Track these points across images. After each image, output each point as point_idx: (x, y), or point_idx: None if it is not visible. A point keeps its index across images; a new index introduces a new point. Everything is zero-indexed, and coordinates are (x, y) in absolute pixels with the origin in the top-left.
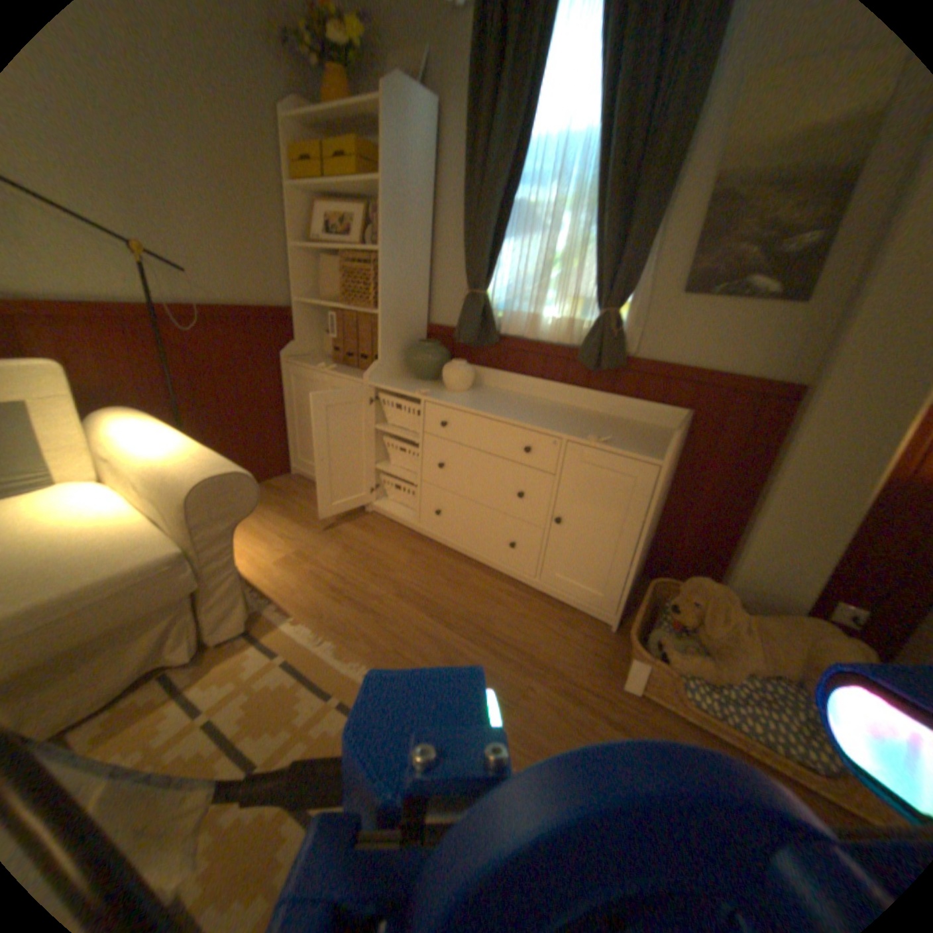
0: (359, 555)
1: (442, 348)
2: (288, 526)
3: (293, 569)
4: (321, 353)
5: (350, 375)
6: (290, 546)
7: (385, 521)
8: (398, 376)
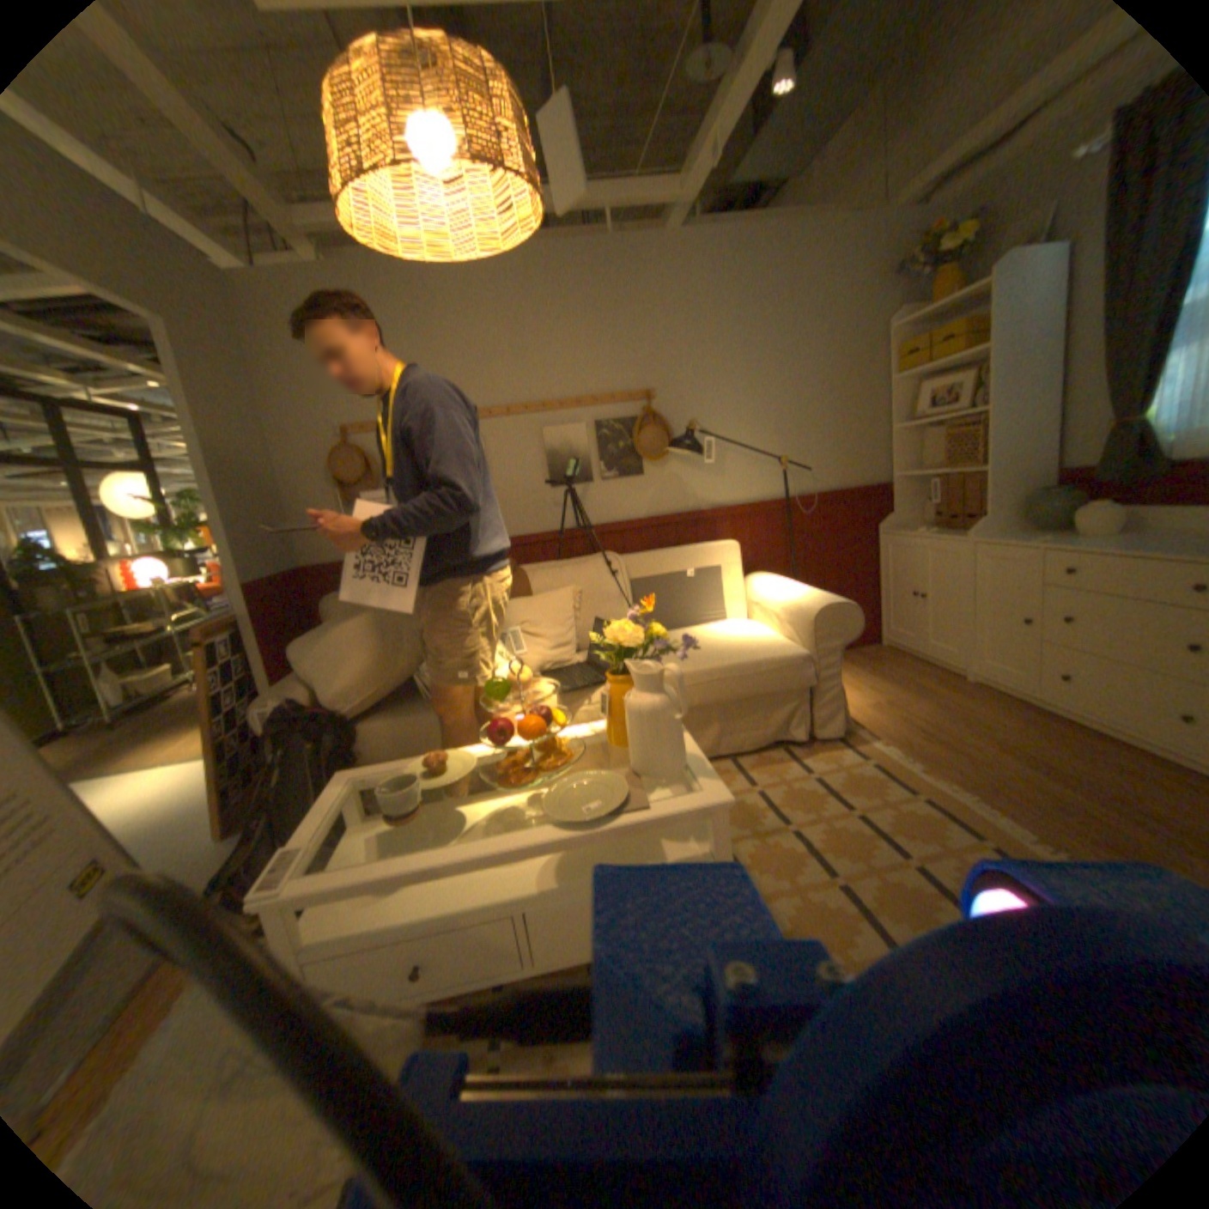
0: (954, 714)
1: (1075, 492)
2: (878, 683)
3: (882, 712)
4: (920, 522)
5: (951, 536)
6: (880, 697)
7: (991, 693)
8: (1012, 531)
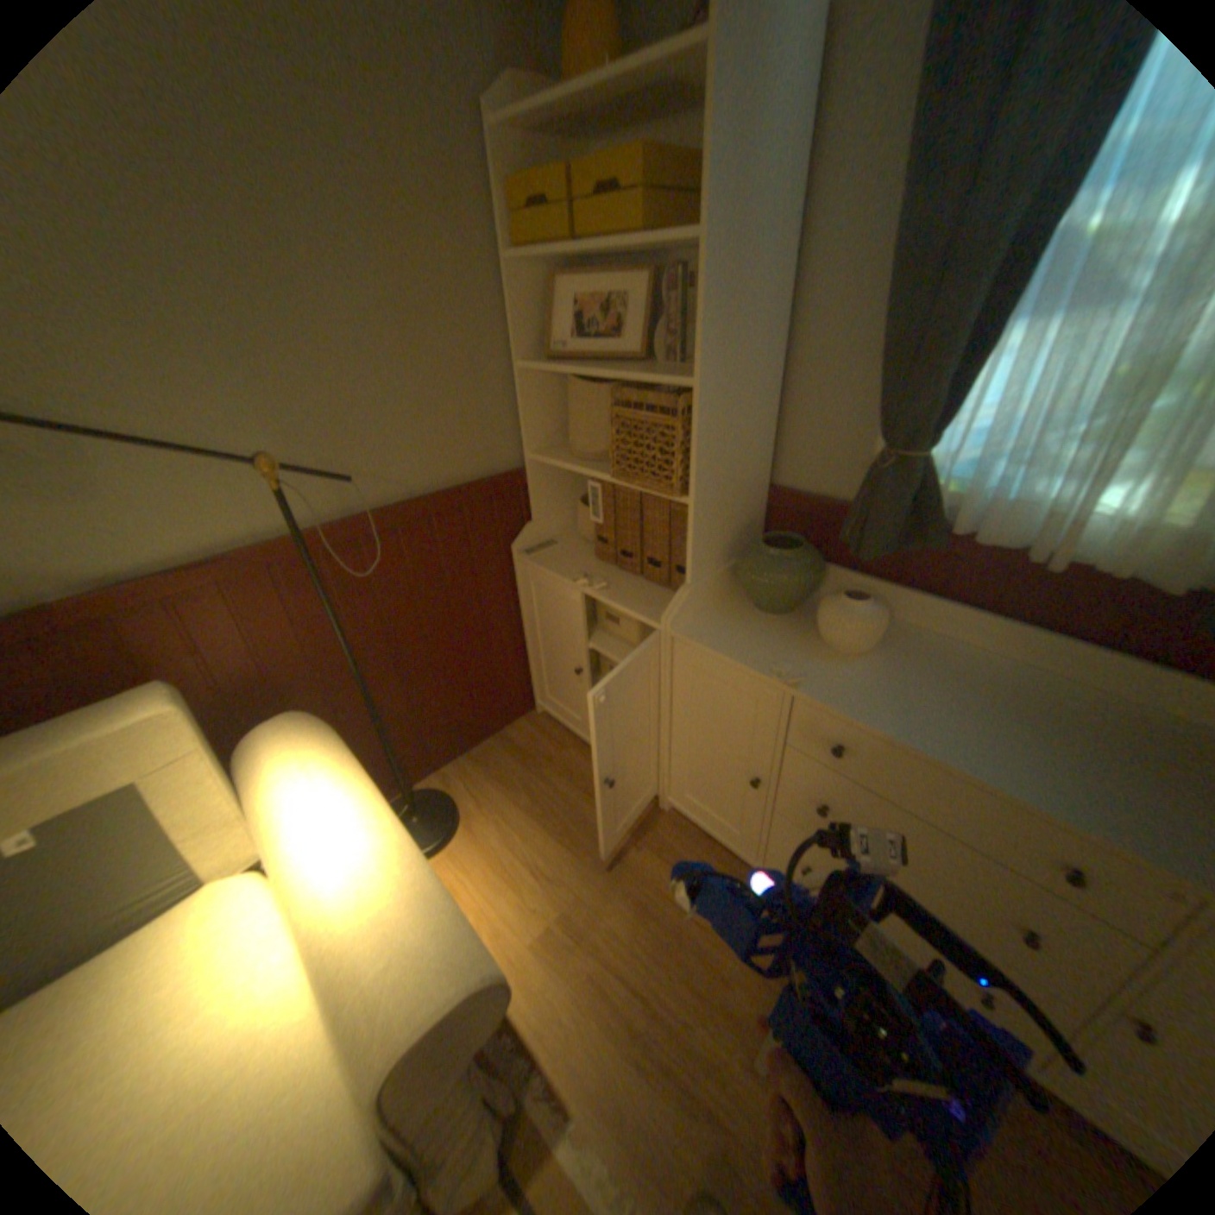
0: (663, 933)
1: (812, 557)
2: (543, 847)
3: (560, 967)
4: (573, 530)
5: (632, 605)
6: (551, 901)
7: (696, 838)
8: (720, 602)
